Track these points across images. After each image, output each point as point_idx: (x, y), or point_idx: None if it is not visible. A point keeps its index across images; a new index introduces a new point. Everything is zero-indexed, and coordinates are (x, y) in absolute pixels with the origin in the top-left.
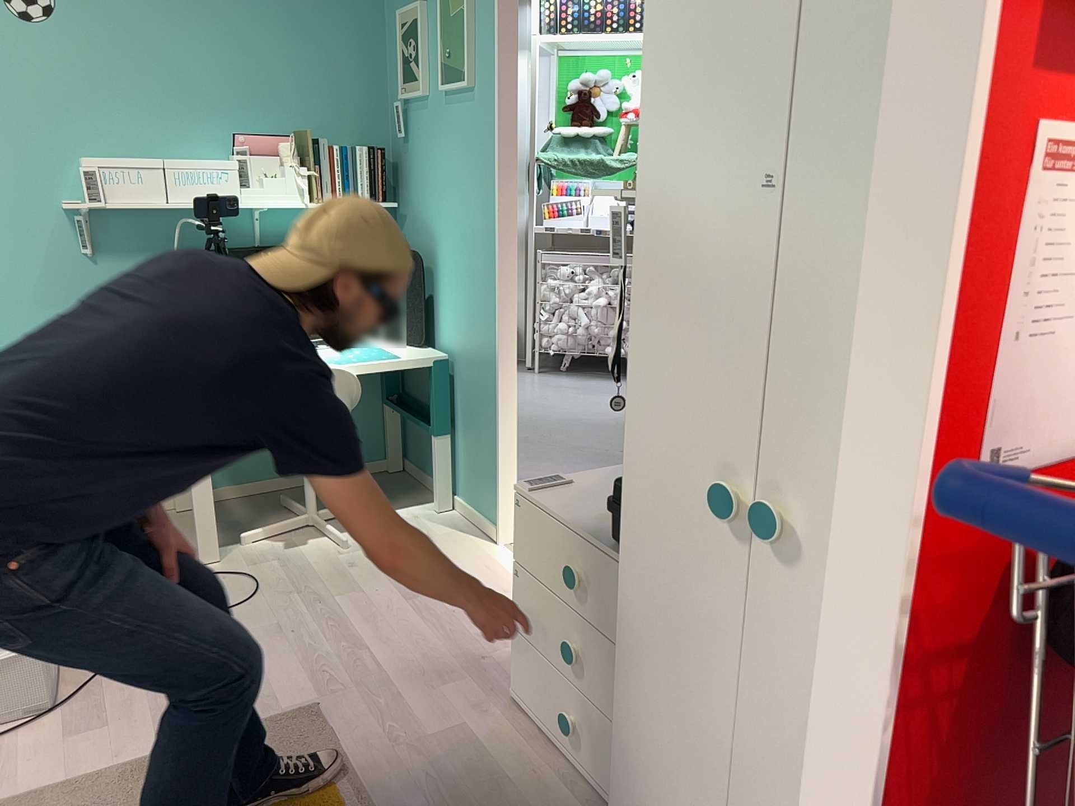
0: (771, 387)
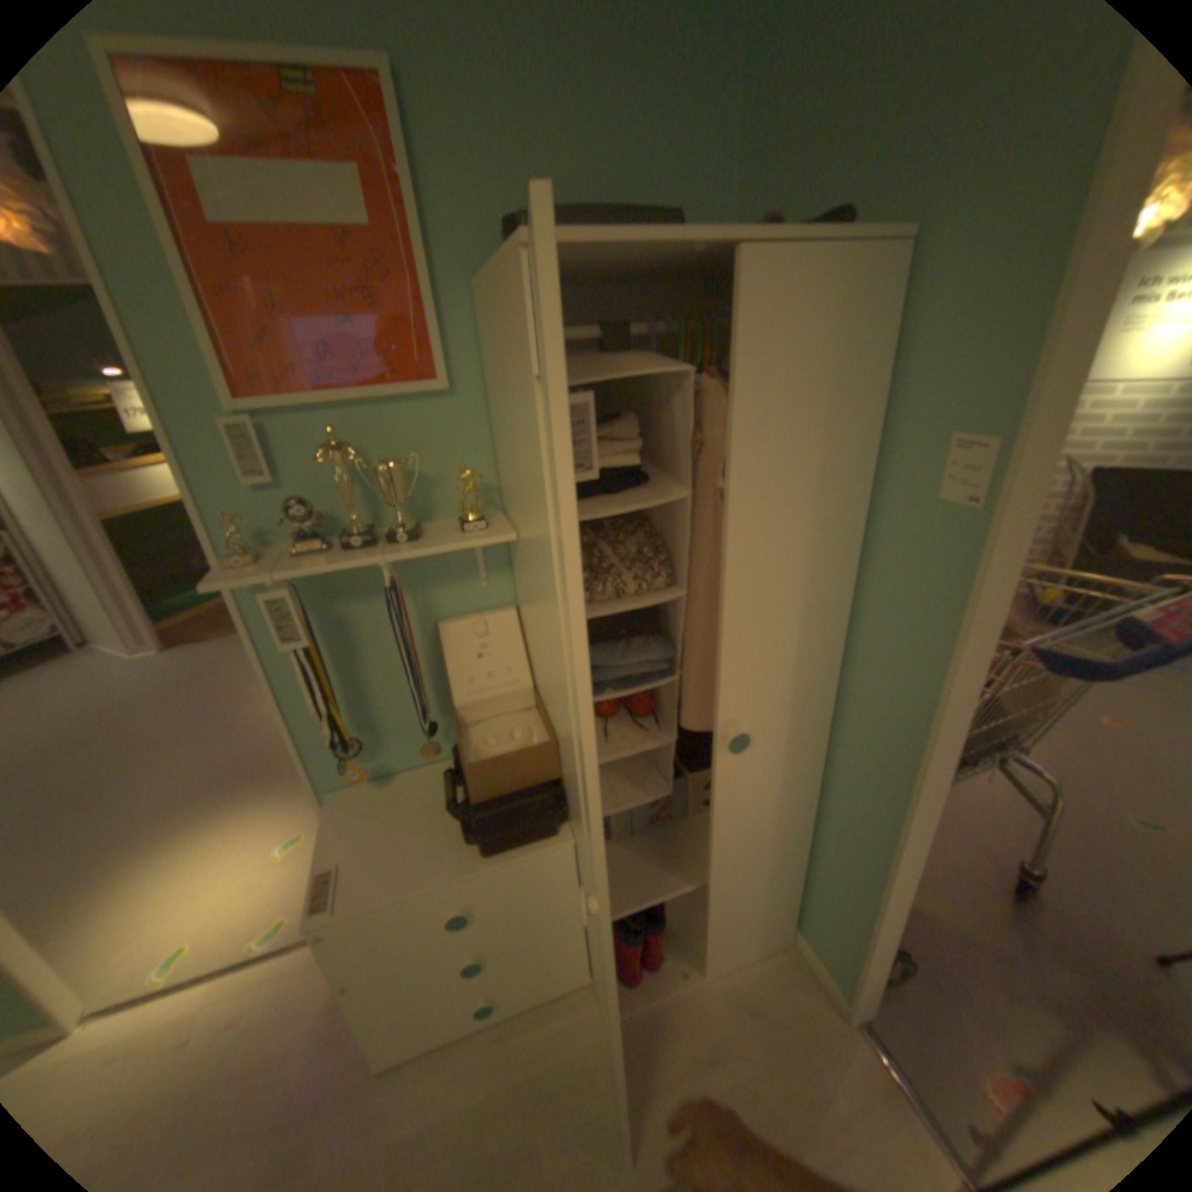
0: (724, 675)
